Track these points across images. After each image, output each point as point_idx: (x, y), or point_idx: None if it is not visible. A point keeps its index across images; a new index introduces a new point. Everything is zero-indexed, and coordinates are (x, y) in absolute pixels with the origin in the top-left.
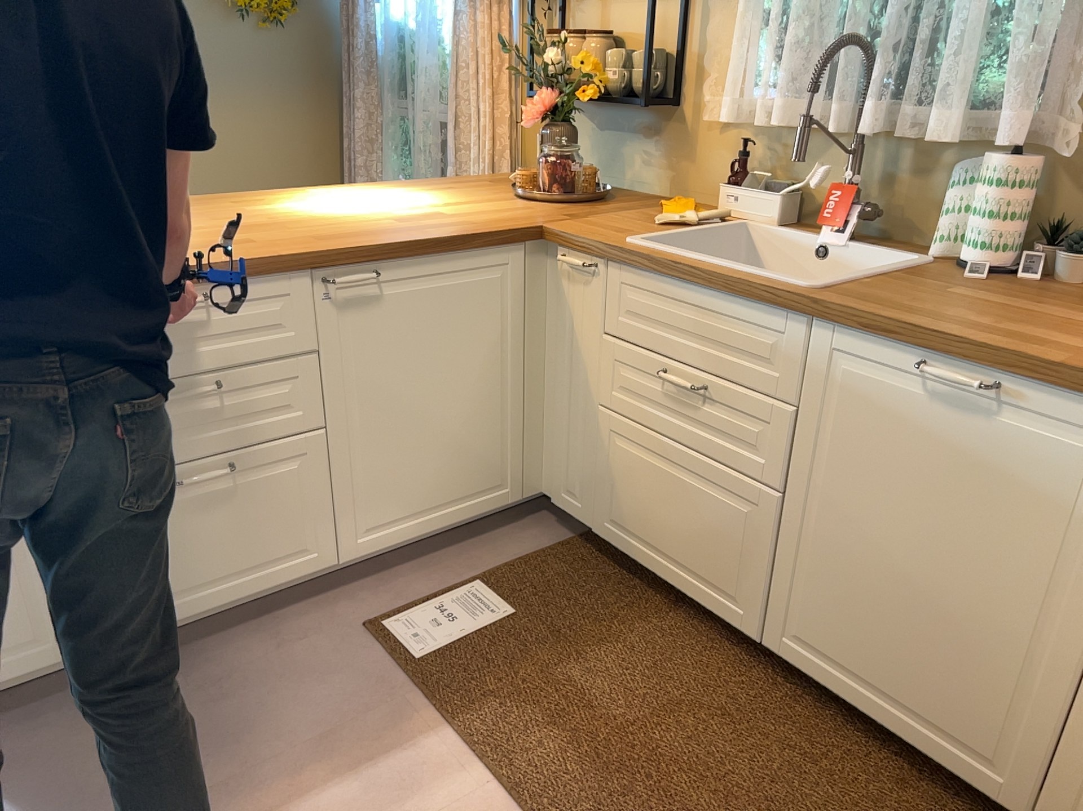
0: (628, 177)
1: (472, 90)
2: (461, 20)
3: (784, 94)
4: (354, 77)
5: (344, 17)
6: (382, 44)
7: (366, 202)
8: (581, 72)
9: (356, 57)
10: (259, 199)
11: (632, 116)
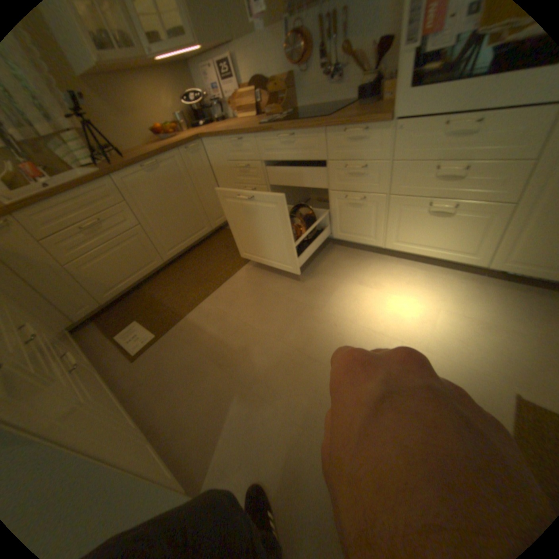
0: None
1: None
2: None
3: None
4: None
5: None
6: None
7: None
8: None
9: None
10: None
11: None
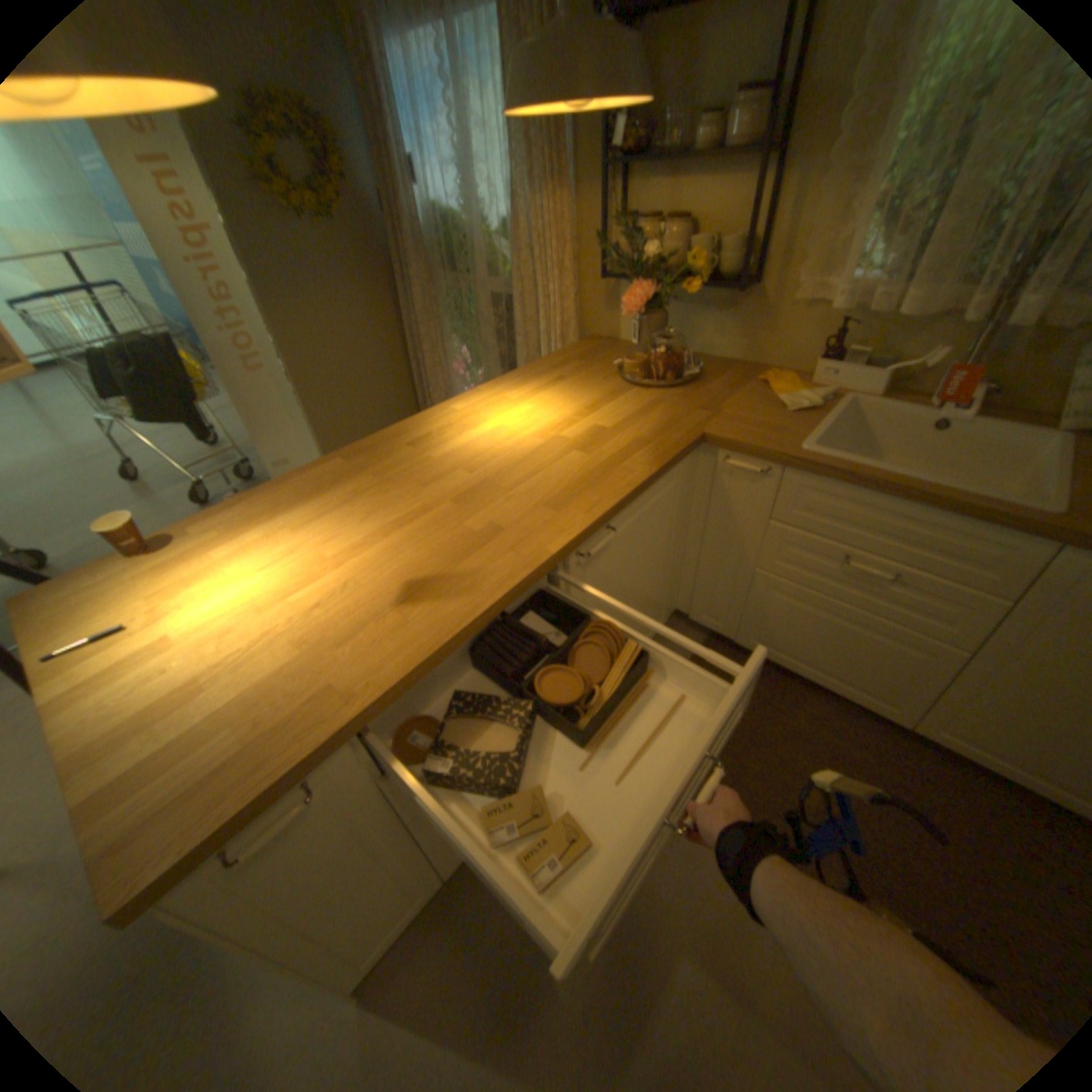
0: (698, 342)
1: (537, 270)
2: (516, 200)
3: (924, 281)
4: (399, 255)
5: (379, 198)
6: (421, 221)
7: (519, 418)
8: (684, 262)
9: (400, 238)
10: (424, 433)
11: (705, 288)
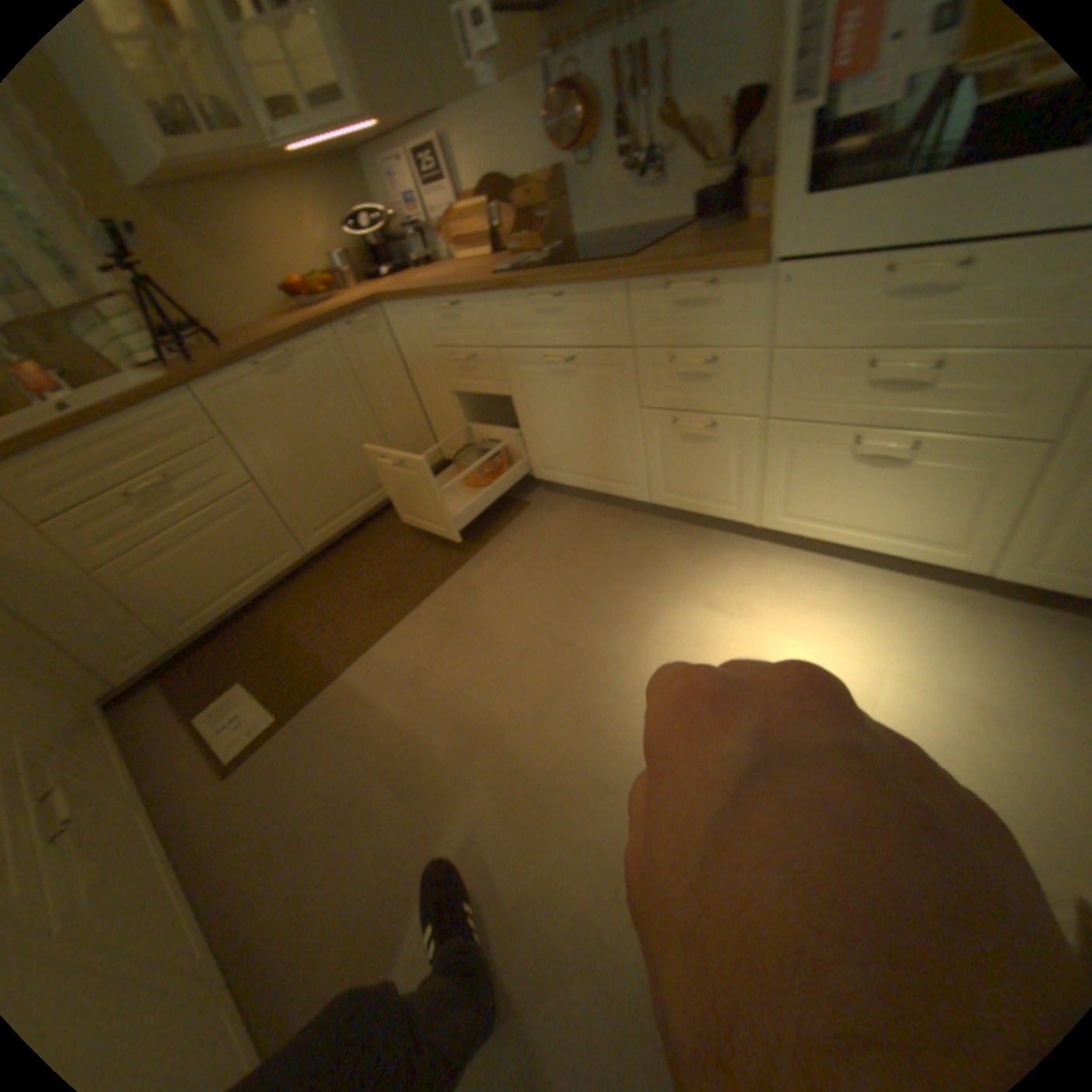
0: None
1: None
2: None
3: None
4: None
5: None
6: None
7: None
8: None
9: None
10: None
11: None
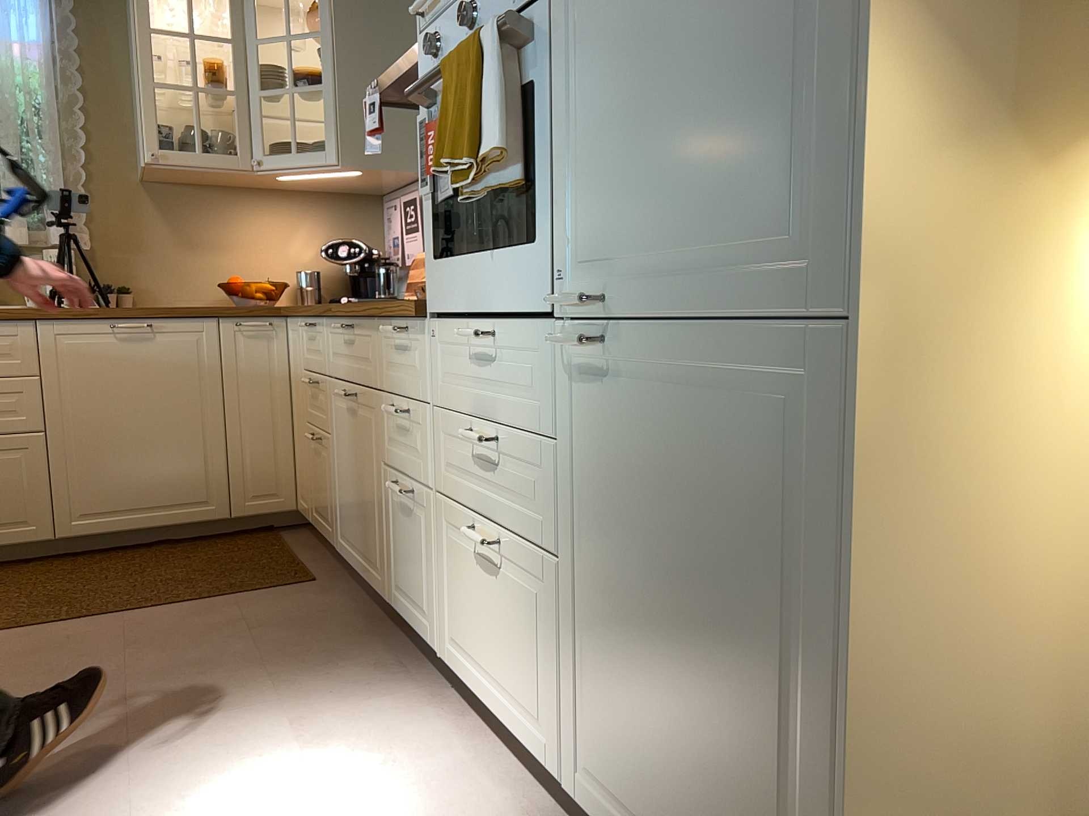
0: None
1: None
2: None
3: None
4: None
5: None
6: None
7: None
8: None
9: None
10: None
11: None
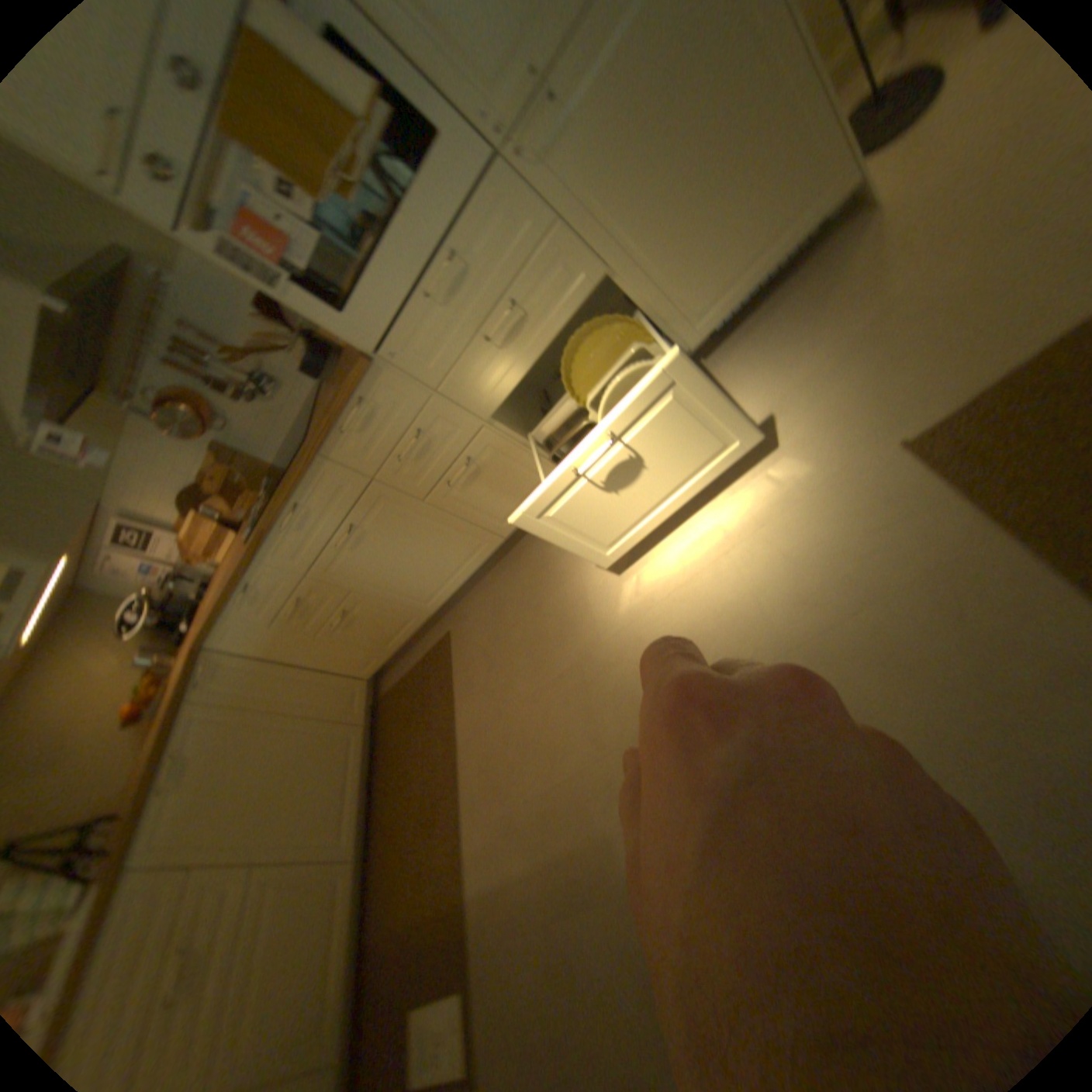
0: None
1: None
2: None
3: None
4: None
5: None
6: None
7: None
8: None
9: None
10: None
11: None
